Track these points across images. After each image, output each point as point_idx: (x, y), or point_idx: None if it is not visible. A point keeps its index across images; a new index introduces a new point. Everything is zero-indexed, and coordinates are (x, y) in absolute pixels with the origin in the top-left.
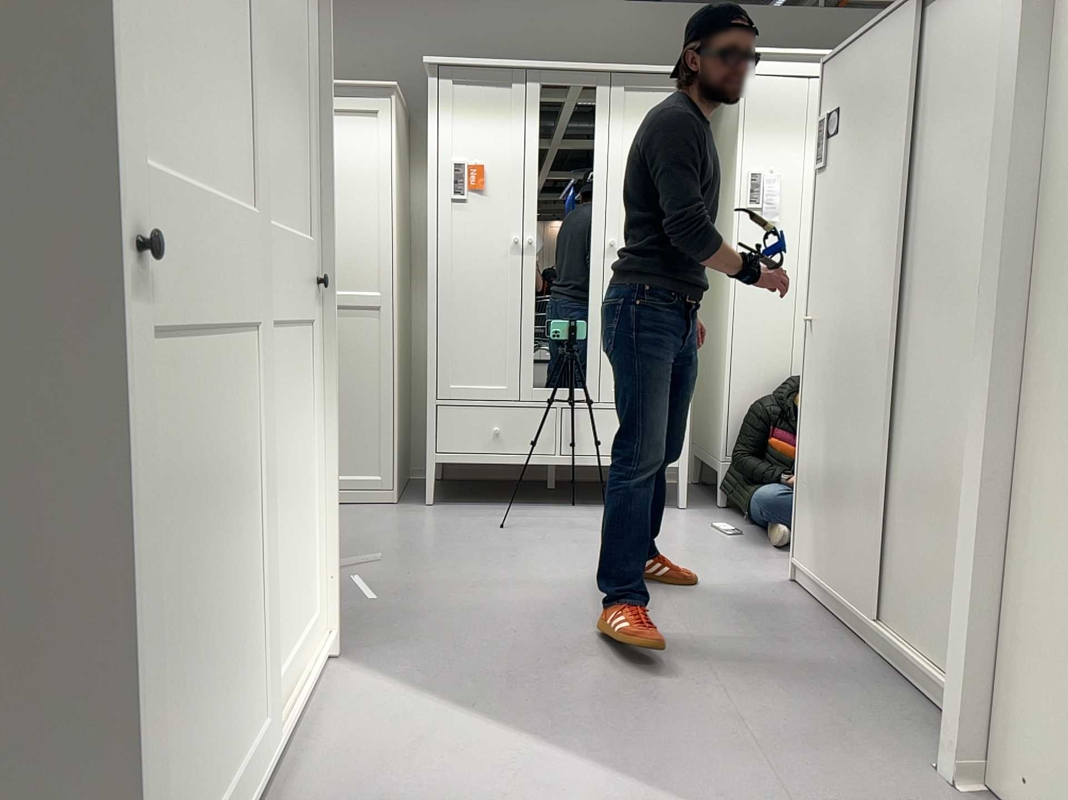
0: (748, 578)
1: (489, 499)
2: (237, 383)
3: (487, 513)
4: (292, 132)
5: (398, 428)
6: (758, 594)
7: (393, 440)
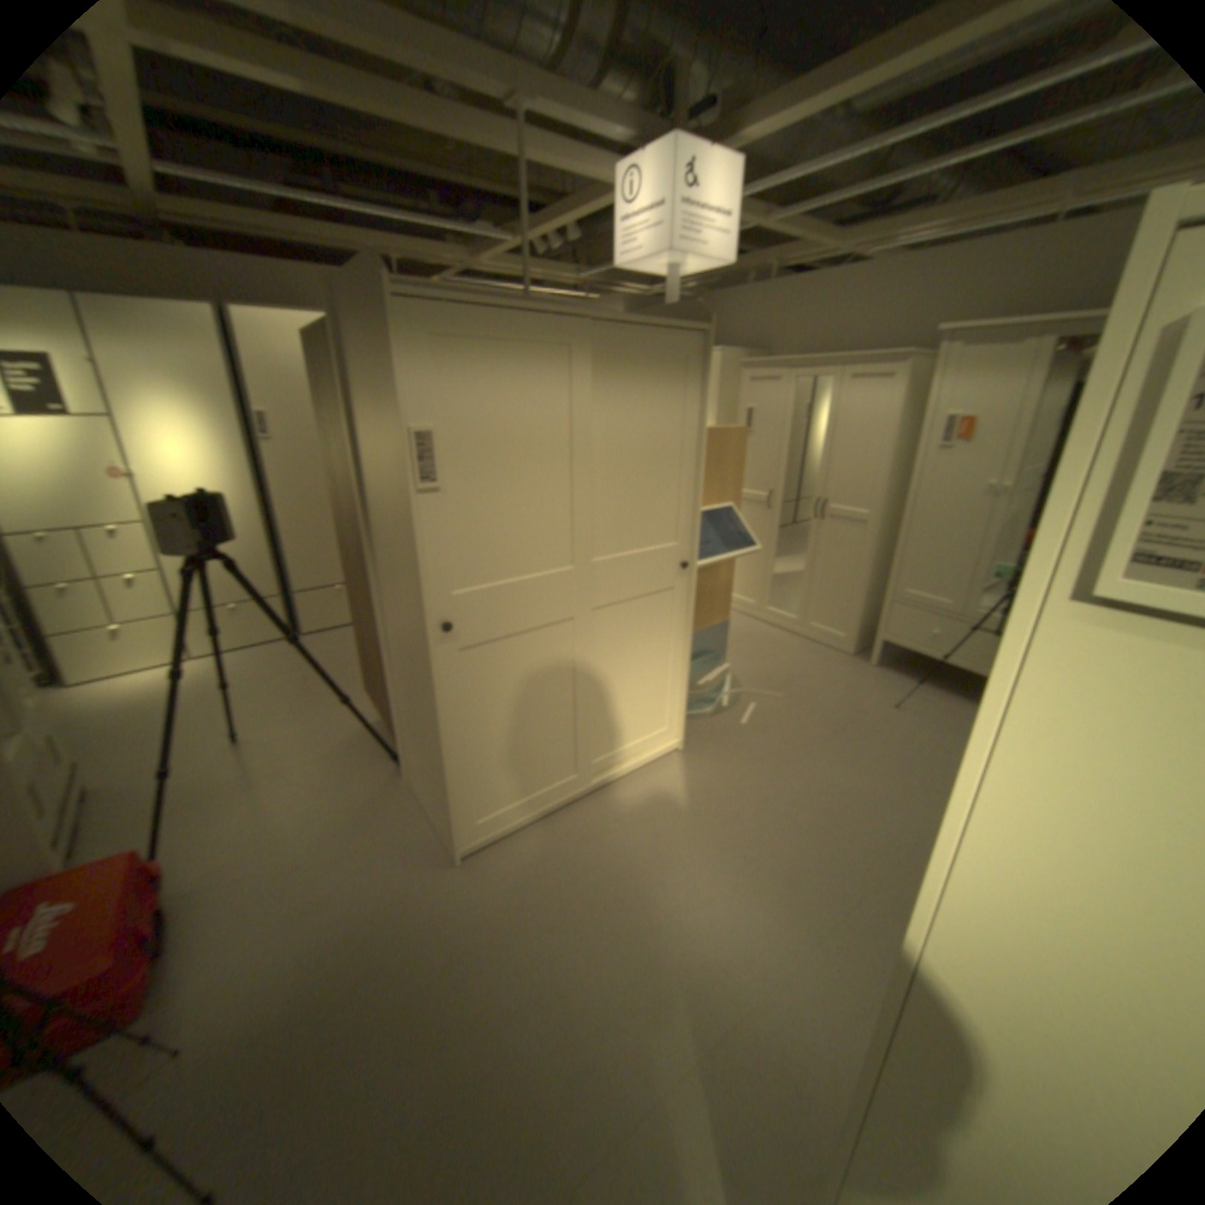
0: None
1: (929, 678)
2: (558, 643)
3: (907, 691)
4: (657, 494)
5: (866, 609)
6: None
7: (859, 617)
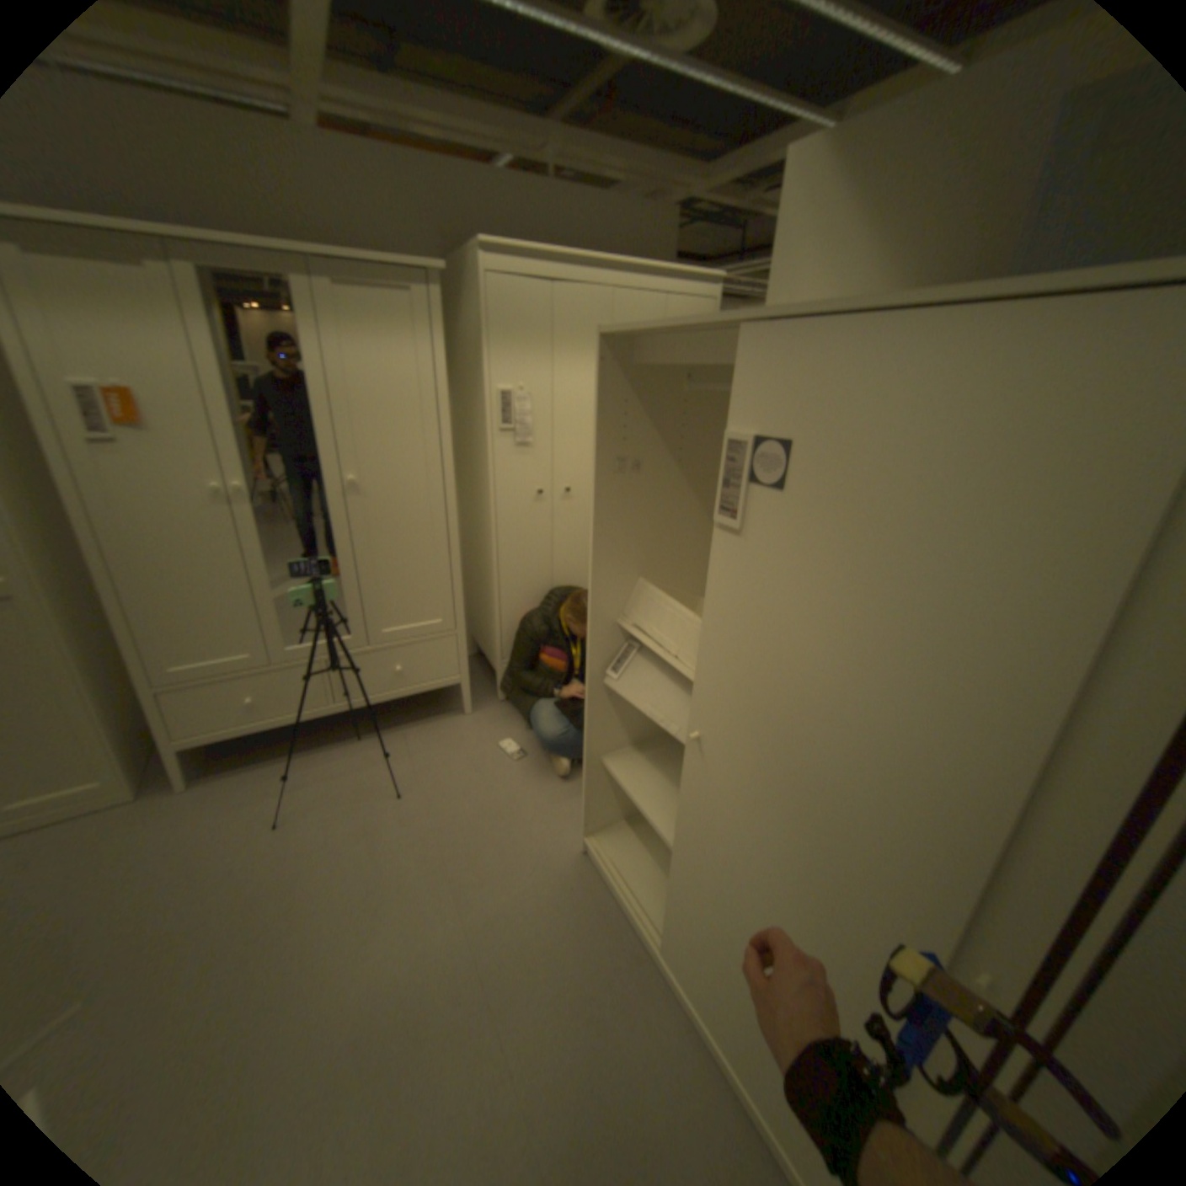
0: (540, 860)
1: (261, 750)
2: None
3: (256, 790)
4: None
5: (108, 723)
6: (554, 897)
7: (104, 743)
